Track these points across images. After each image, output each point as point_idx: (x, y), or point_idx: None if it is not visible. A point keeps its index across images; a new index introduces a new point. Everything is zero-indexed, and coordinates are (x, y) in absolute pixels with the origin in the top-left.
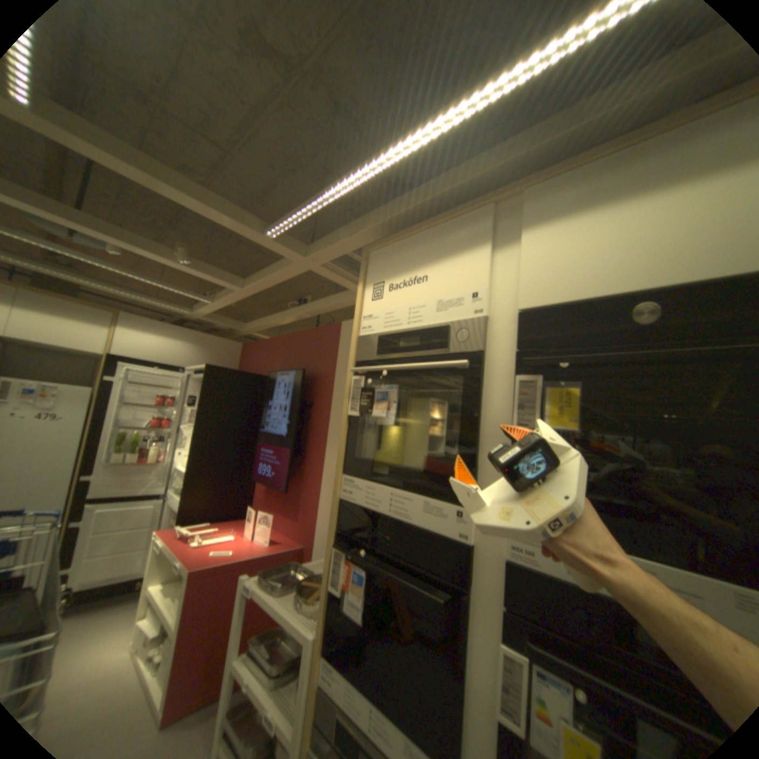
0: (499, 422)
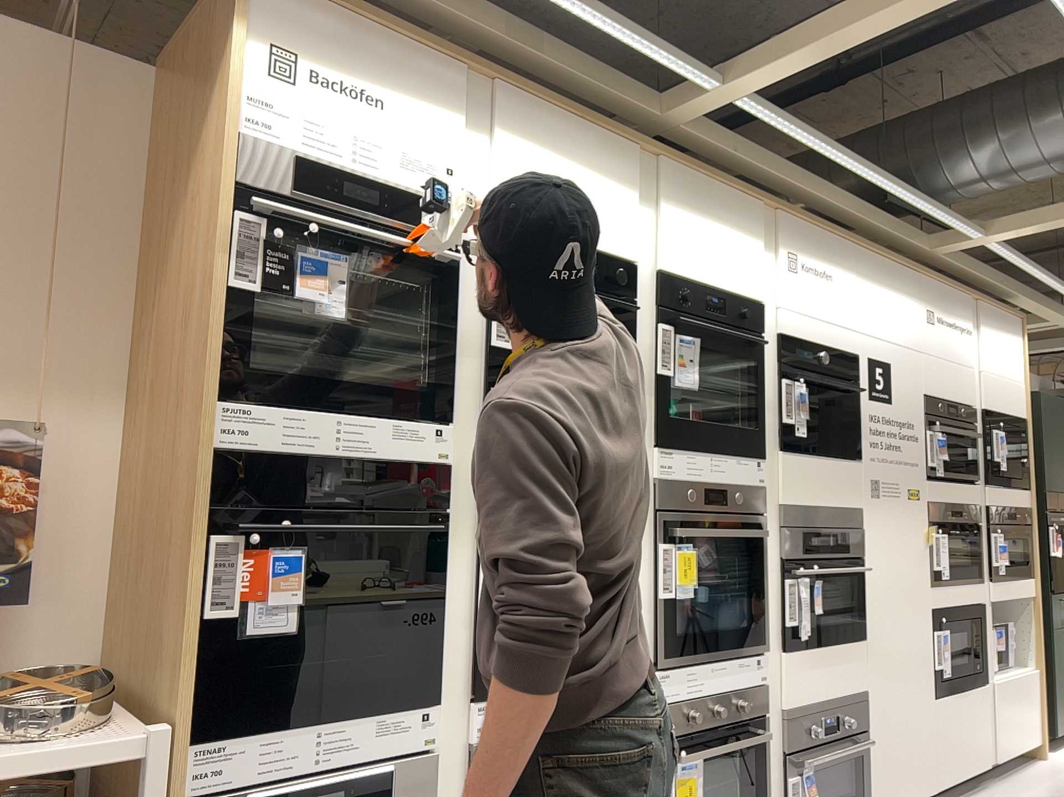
0: (473, 335)
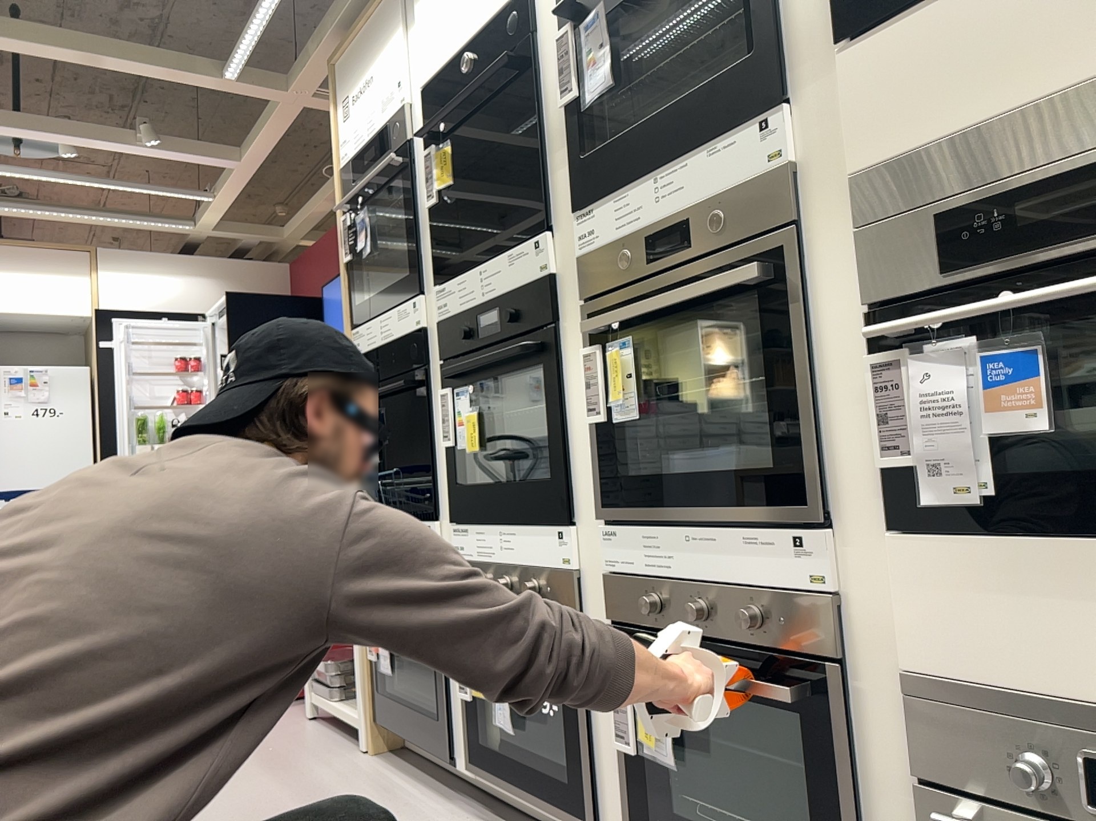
0: (425, 206)
